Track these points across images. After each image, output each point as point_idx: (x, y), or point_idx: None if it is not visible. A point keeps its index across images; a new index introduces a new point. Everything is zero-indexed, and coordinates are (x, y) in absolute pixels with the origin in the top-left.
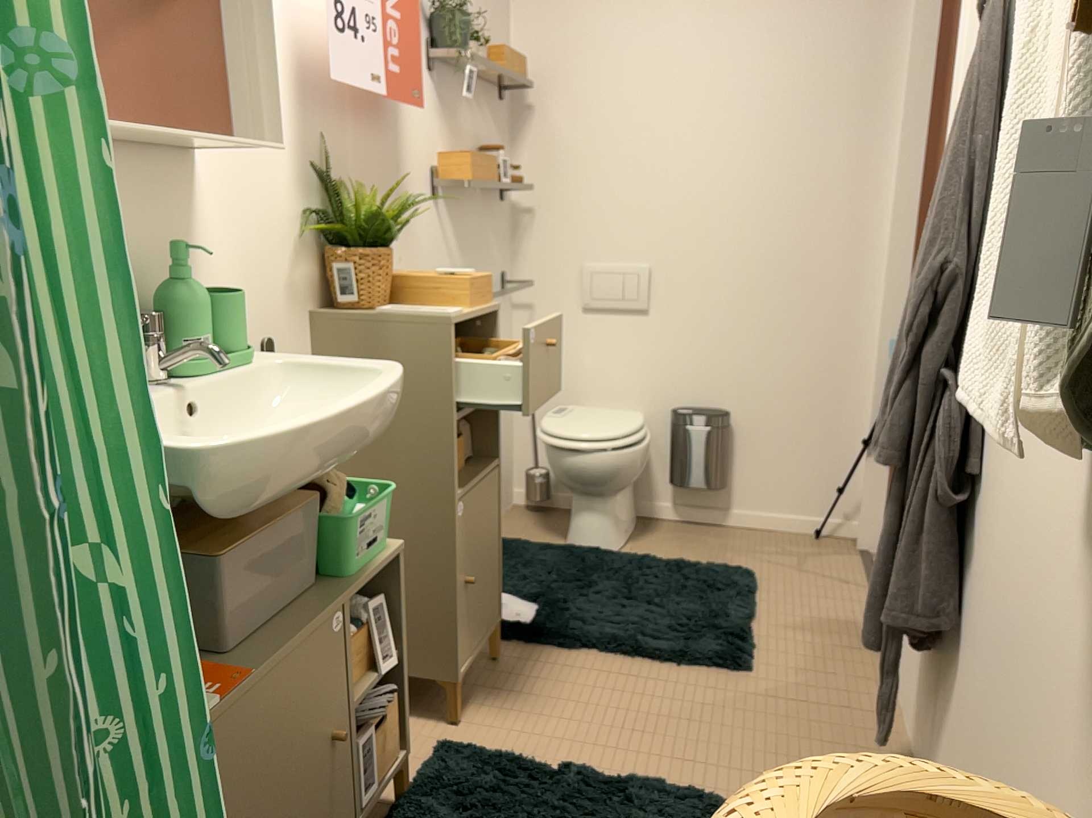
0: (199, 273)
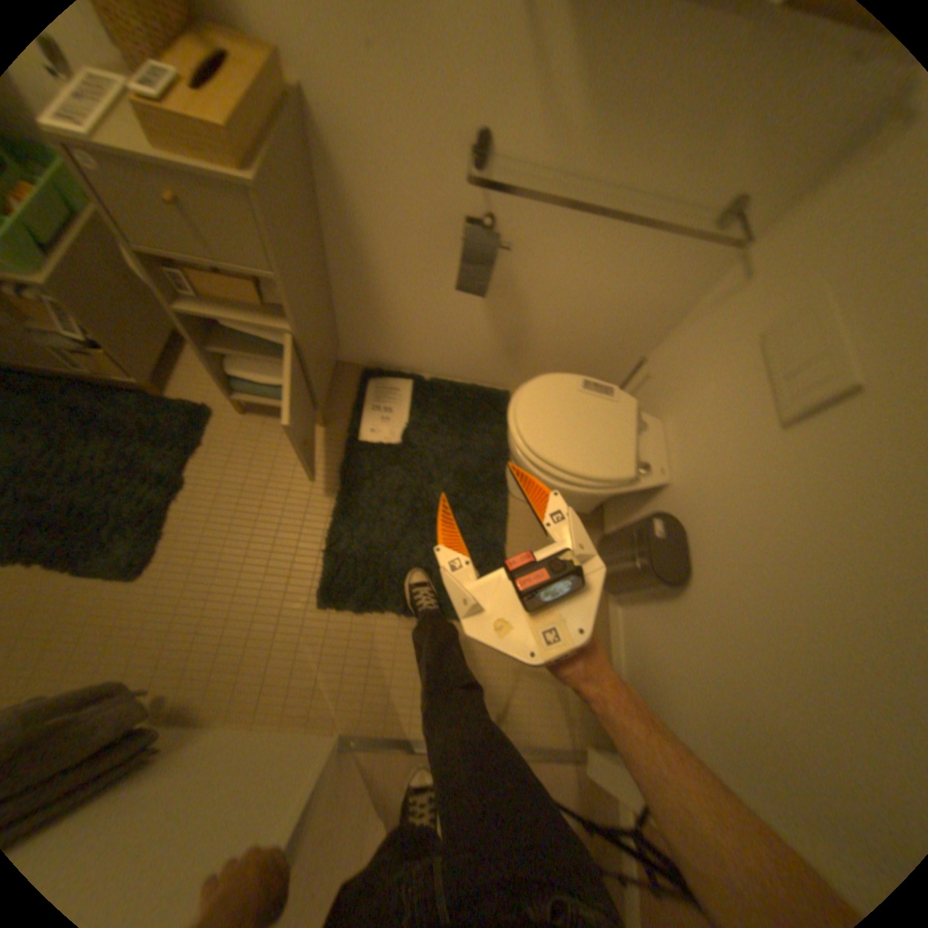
0: None
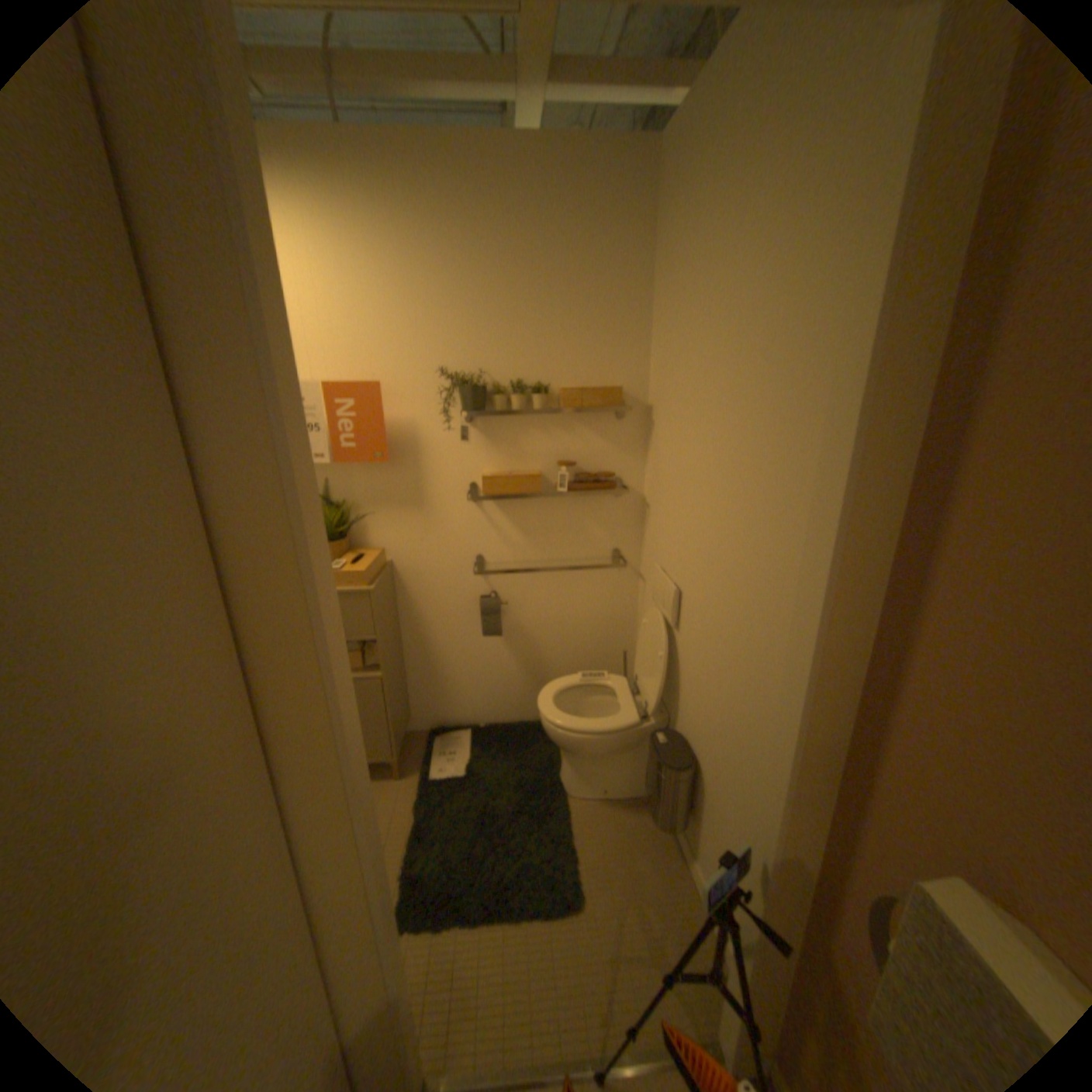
0: None
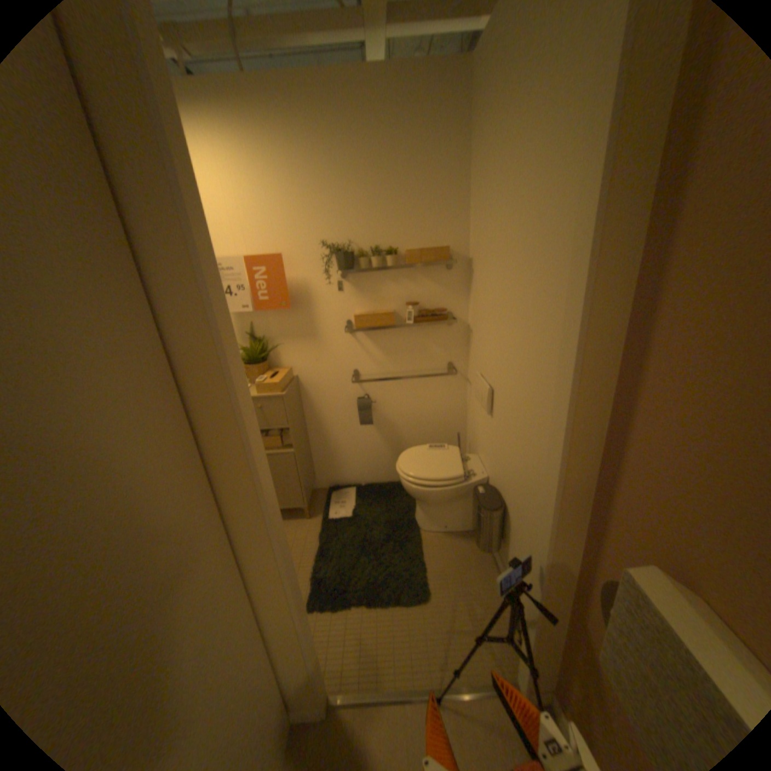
0: None
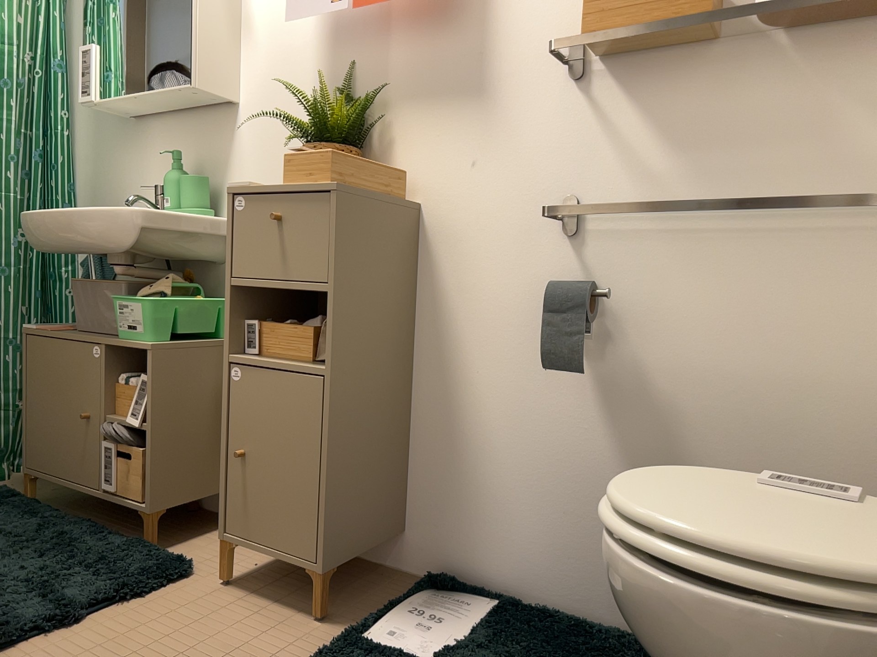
0: (227, 172)
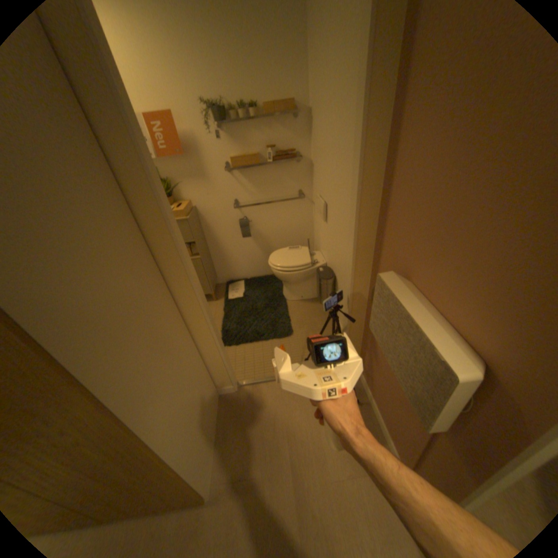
0: None
